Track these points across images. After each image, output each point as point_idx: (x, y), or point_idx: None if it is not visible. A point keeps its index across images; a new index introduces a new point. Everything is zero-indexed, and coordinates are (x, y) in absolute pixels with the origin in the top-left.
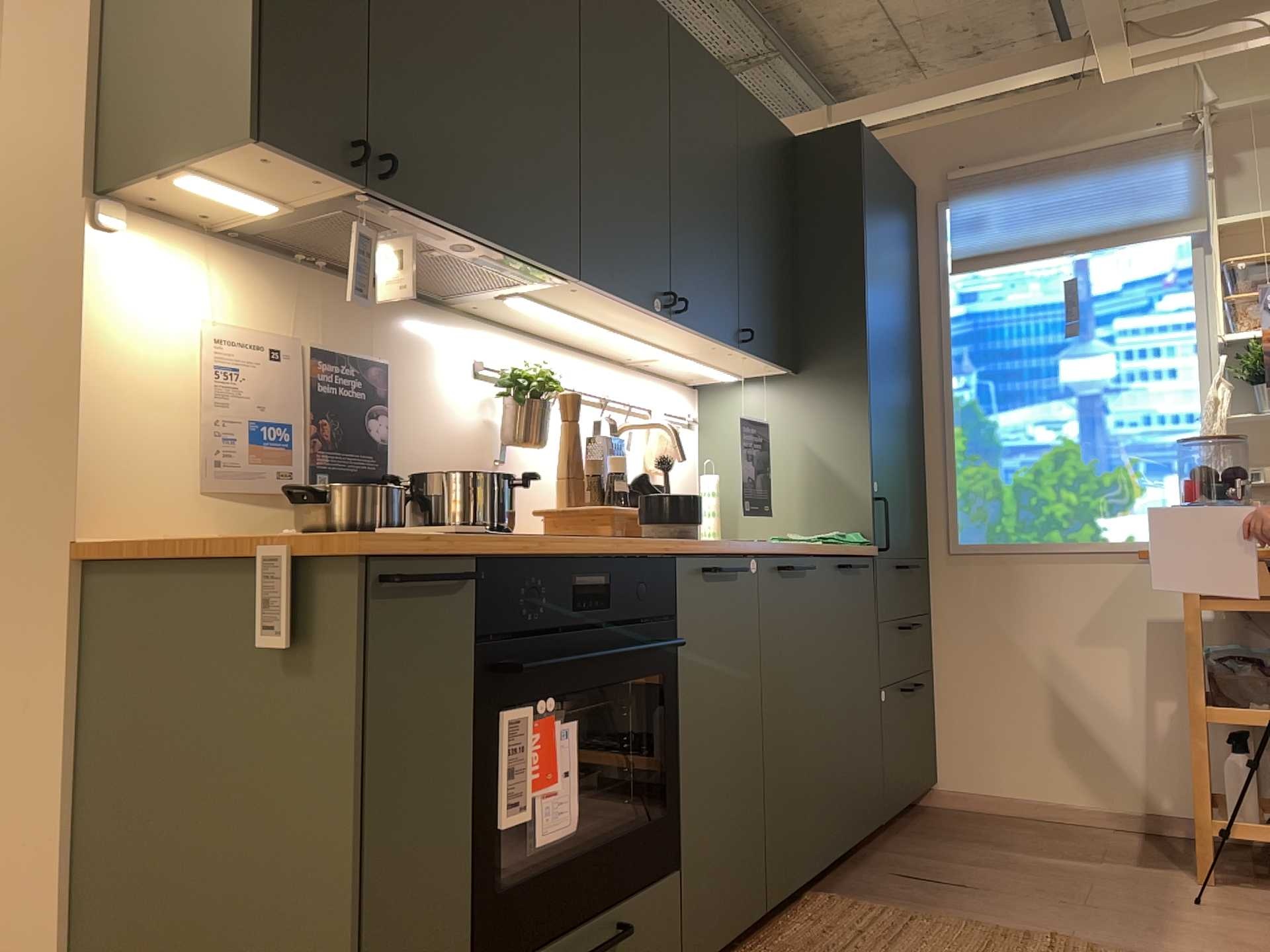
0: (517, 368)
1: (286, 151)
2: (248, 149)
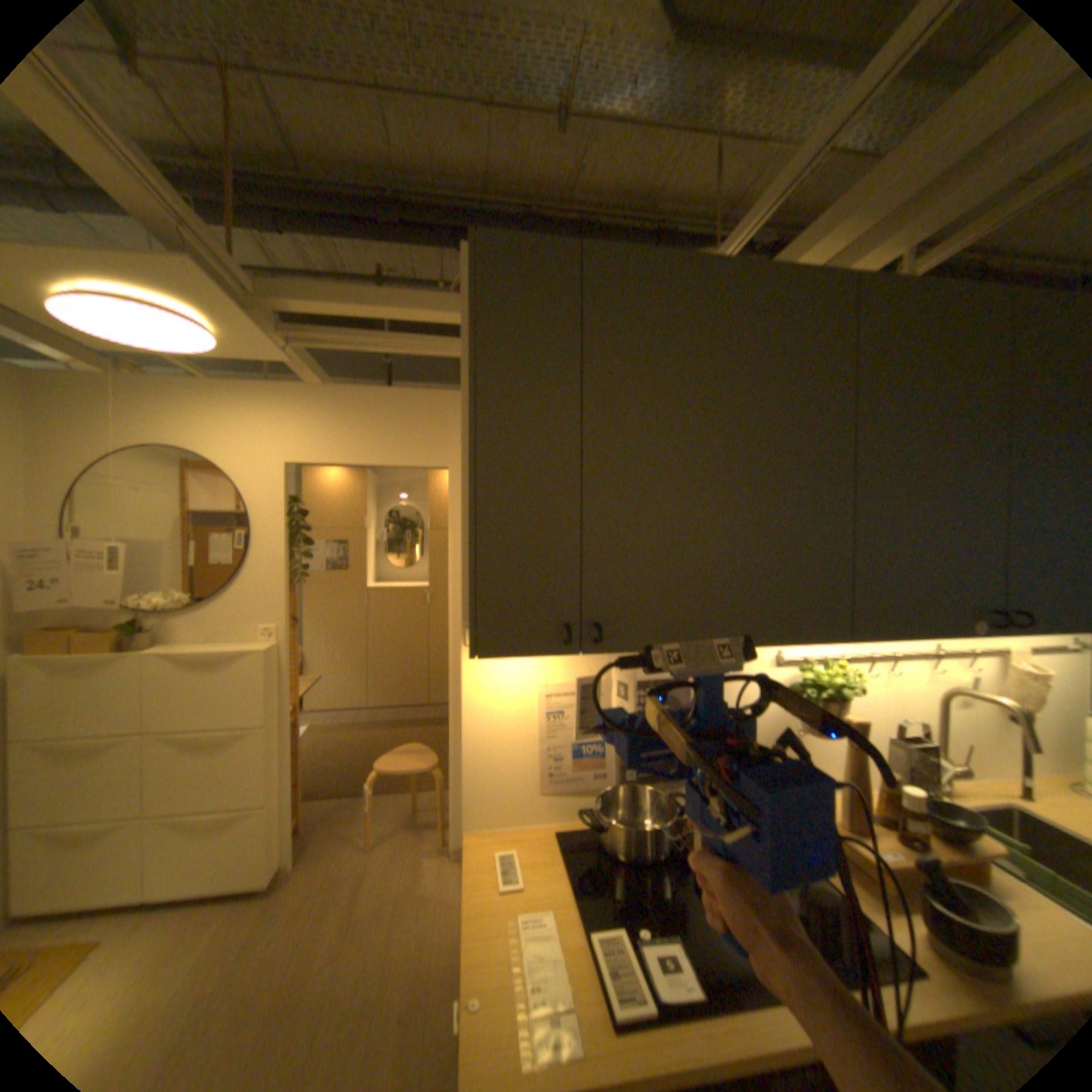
0: (813, 668)
1: (505, 651)
2: (480, 654)
